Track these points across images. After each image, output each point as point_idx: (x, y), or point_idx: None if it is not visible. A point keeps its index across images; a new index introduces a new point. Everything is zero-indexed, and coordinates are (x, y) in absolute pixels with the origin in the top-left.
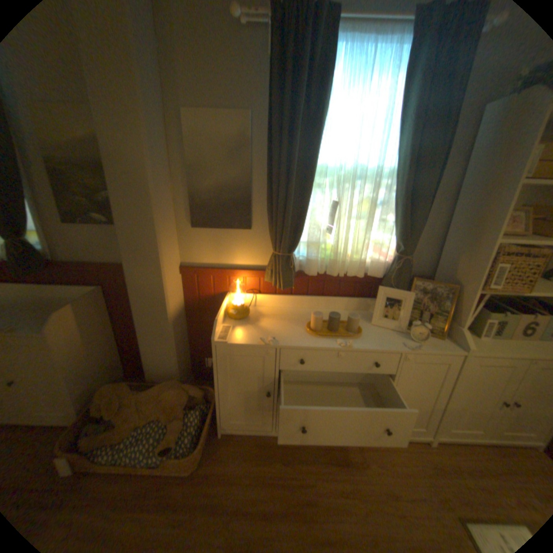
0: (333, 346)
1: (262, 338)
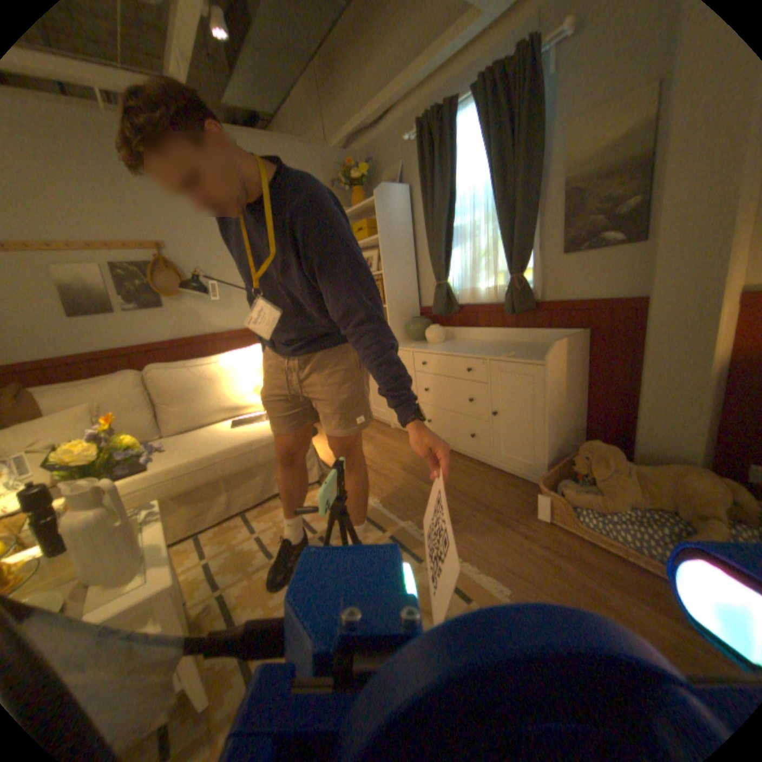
0: None
1: None
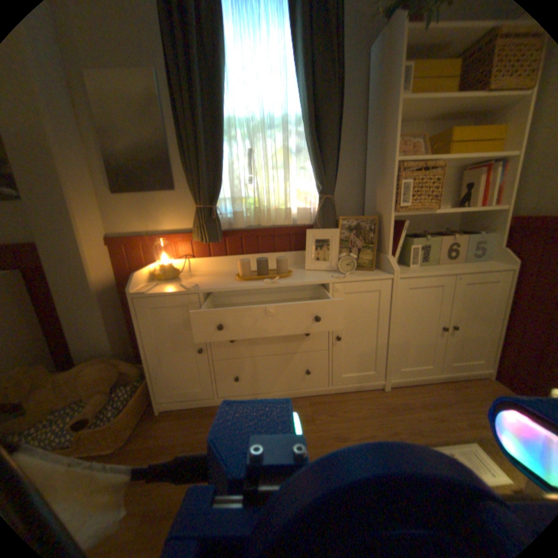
0: (258, 285)
1: (184, 286)
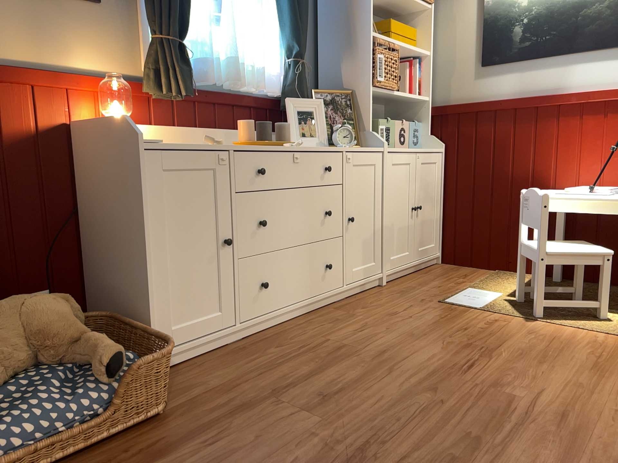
0: (284, 148)
1: (203, 141)
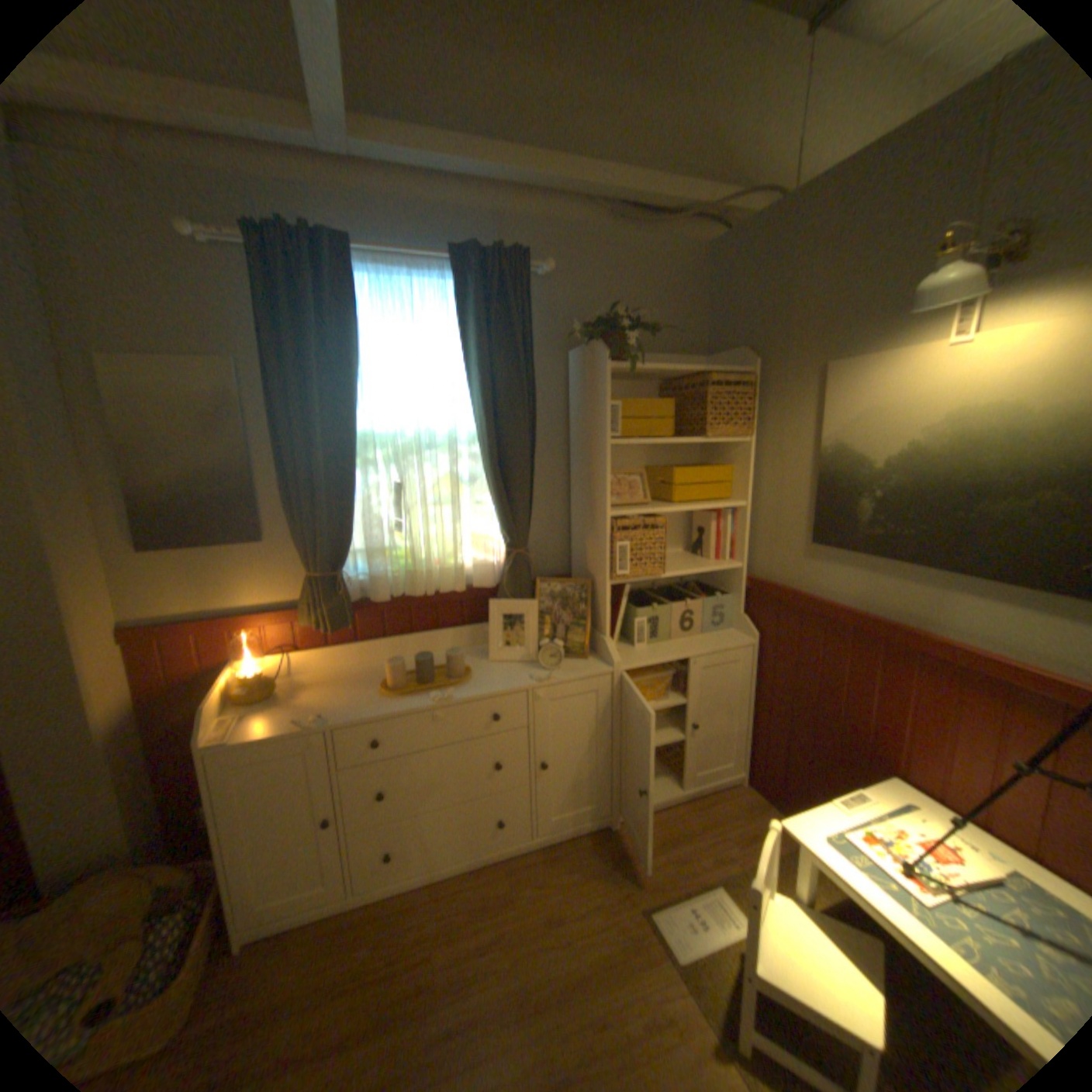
0: (421, 706)
1: (296, 722)
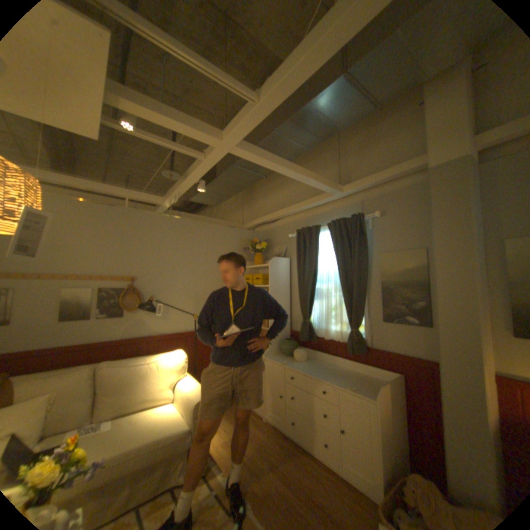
0: None
1: None
